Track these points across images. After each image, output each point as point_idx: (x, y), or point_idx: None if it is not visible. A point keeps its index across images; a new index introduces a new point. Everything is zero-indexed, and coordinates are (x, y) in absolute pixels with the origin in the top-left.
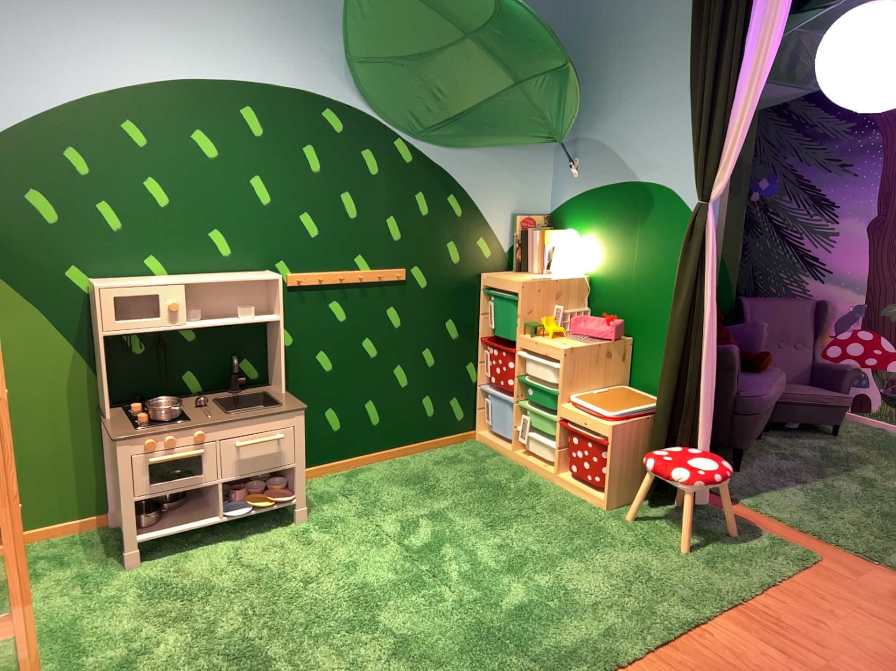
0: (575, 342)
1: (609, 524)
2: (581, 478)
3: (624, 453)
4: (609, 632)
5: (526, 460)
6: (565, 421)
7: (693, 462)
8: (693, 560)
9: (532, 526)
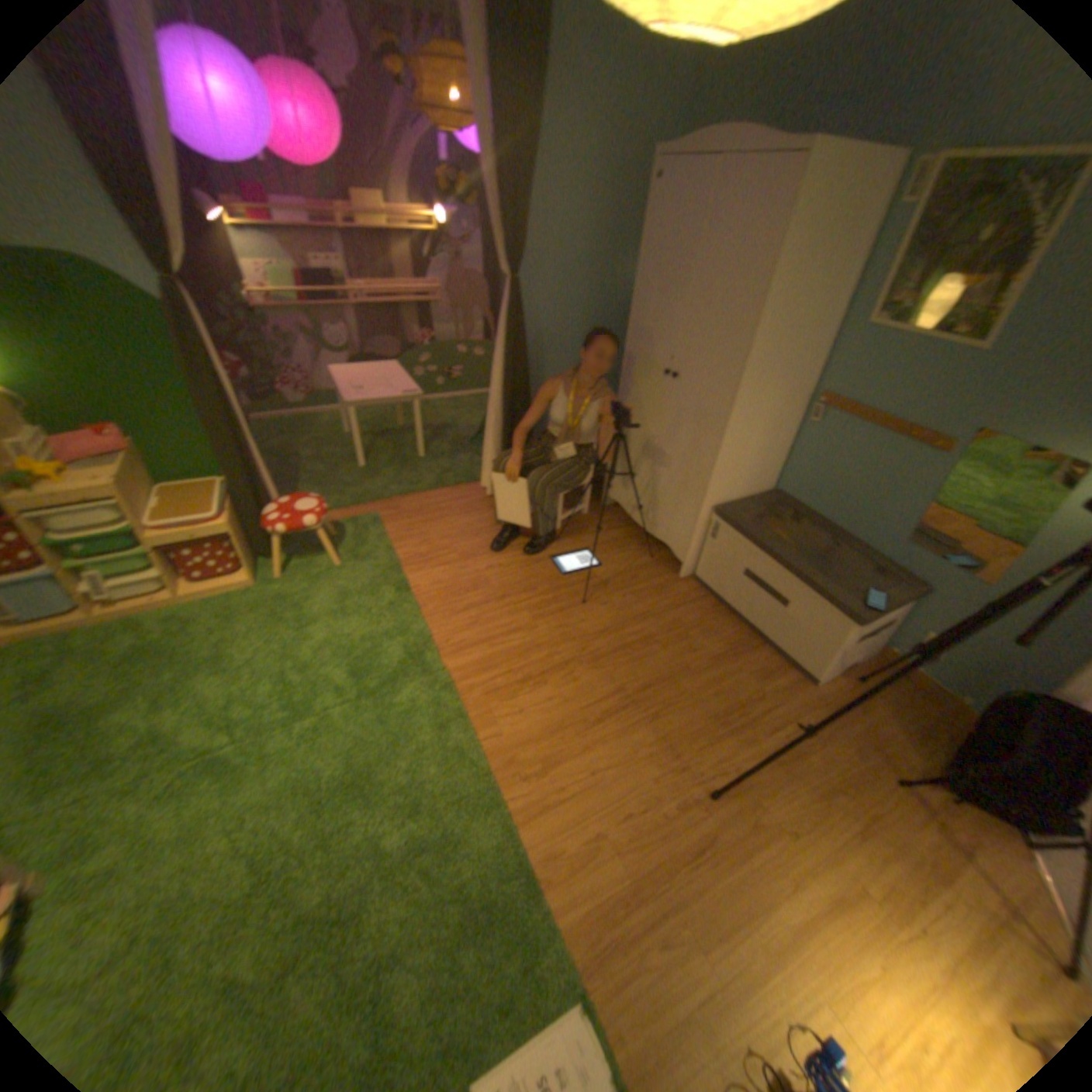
0: (98, 471)
1: (274, 590)
2: (210, 580)
3: (239, 536)
4: (398, 631)
5: (120, 610)
6: (154, 549)
7: (296, 508)
8: (349, 565)
9: (239, 639)
